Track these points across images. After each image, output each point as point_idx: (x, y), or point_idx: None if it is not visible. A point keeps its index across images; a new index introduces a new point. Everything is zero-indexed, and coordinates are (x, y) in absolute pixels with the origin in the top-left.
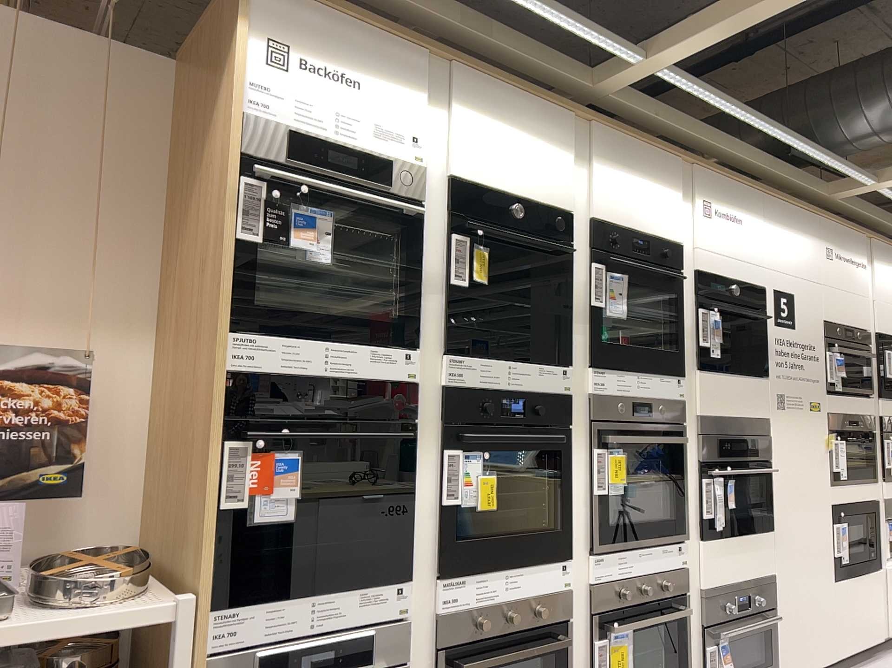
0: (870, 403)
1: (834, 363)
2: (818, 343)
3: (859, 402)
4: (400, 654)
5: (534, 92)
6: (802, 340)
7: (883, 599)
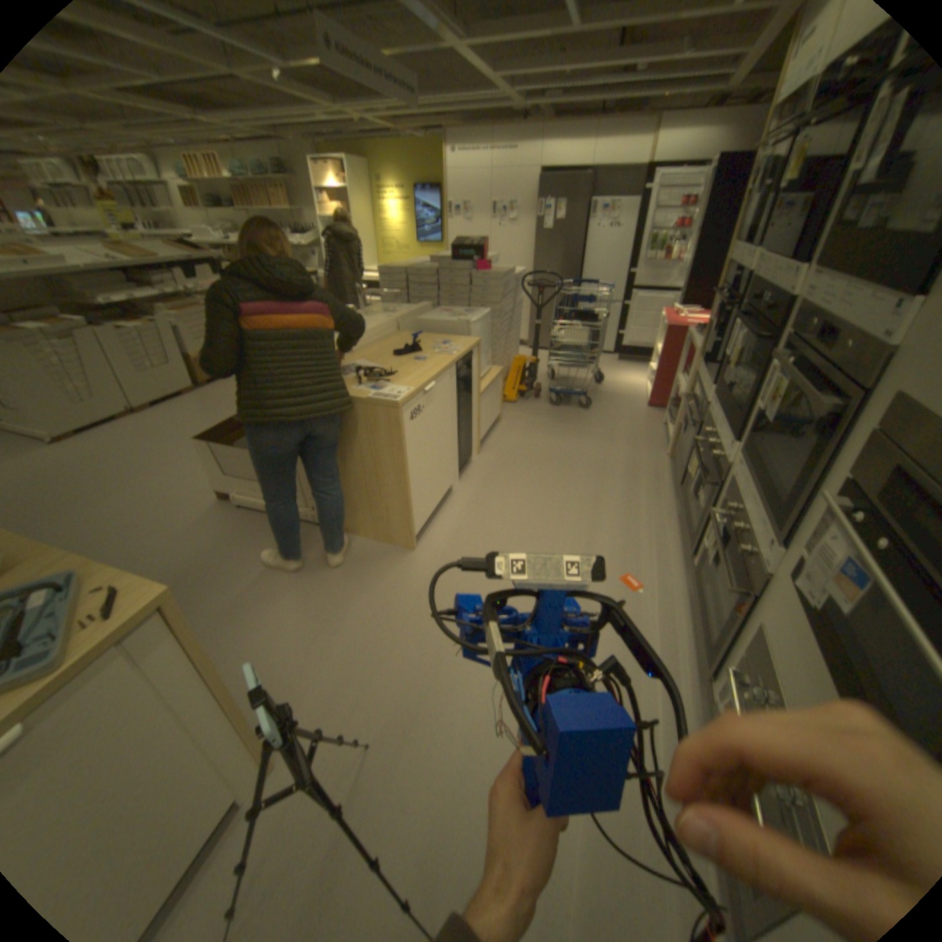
0: None
1: None
2: None
3: None
4: (701, 418)
5: None
6: None
7: None
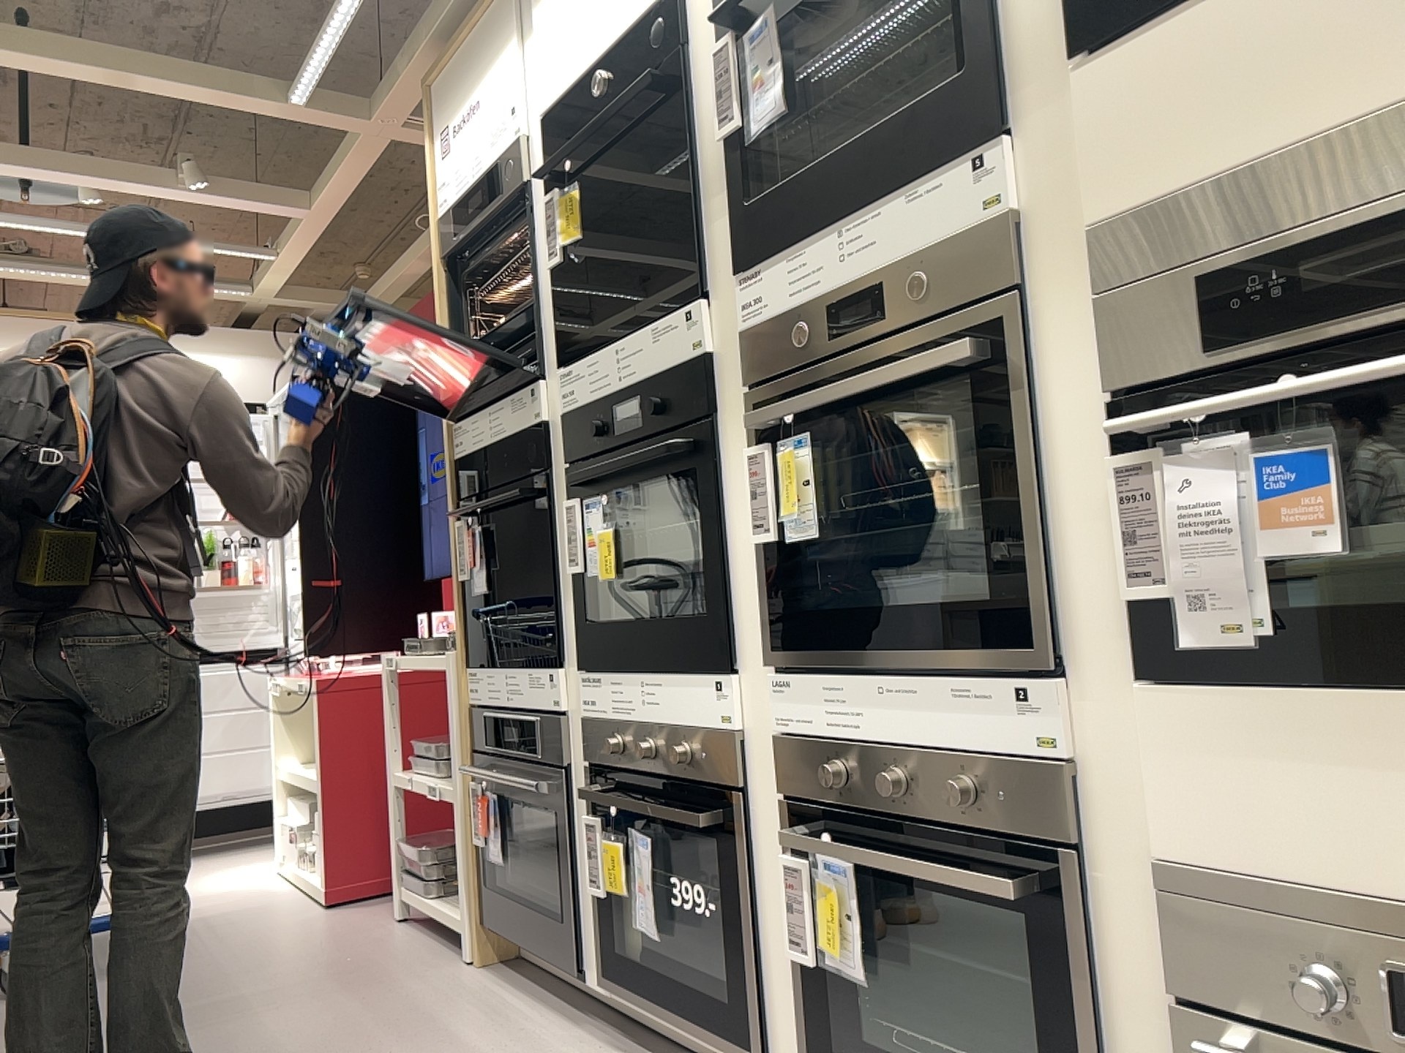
0: None
1: None
2: None
3: None
4: (557, 755)
5: None
6: None
7: None
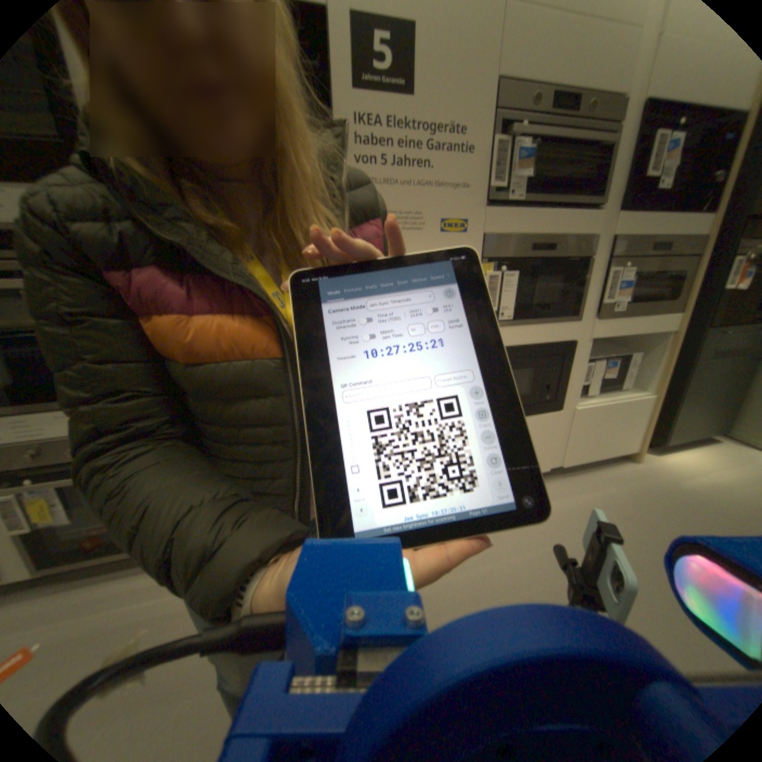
0: (599, 216)
1: (517, 155)
2: (481, 119)
3: (571, 215)
4: None
5: None
6: (435, 114)
7: (562, 436)
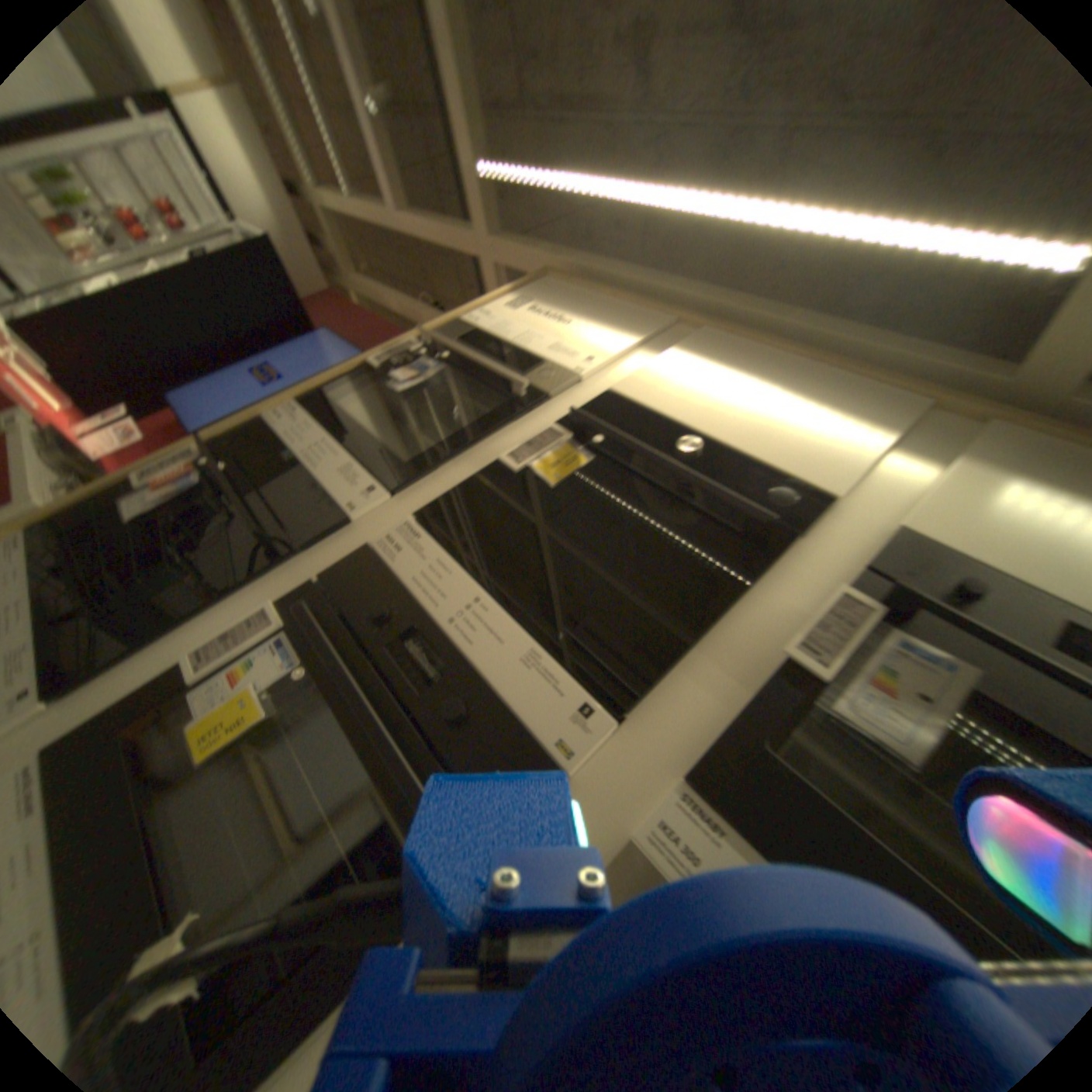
0: None
1: None
2: None
3: None
4: None
5: (831, 363)
6: None
7: None
